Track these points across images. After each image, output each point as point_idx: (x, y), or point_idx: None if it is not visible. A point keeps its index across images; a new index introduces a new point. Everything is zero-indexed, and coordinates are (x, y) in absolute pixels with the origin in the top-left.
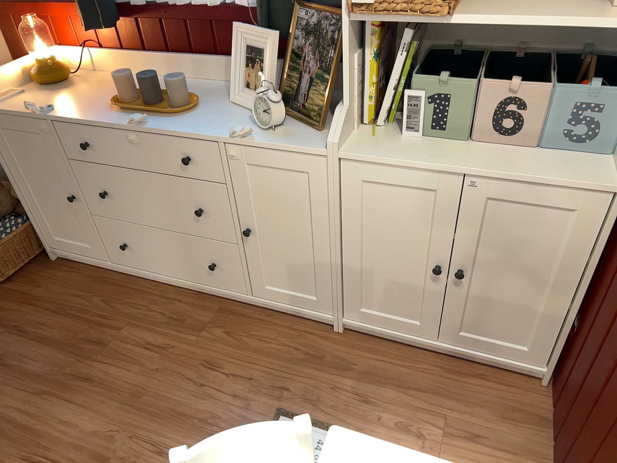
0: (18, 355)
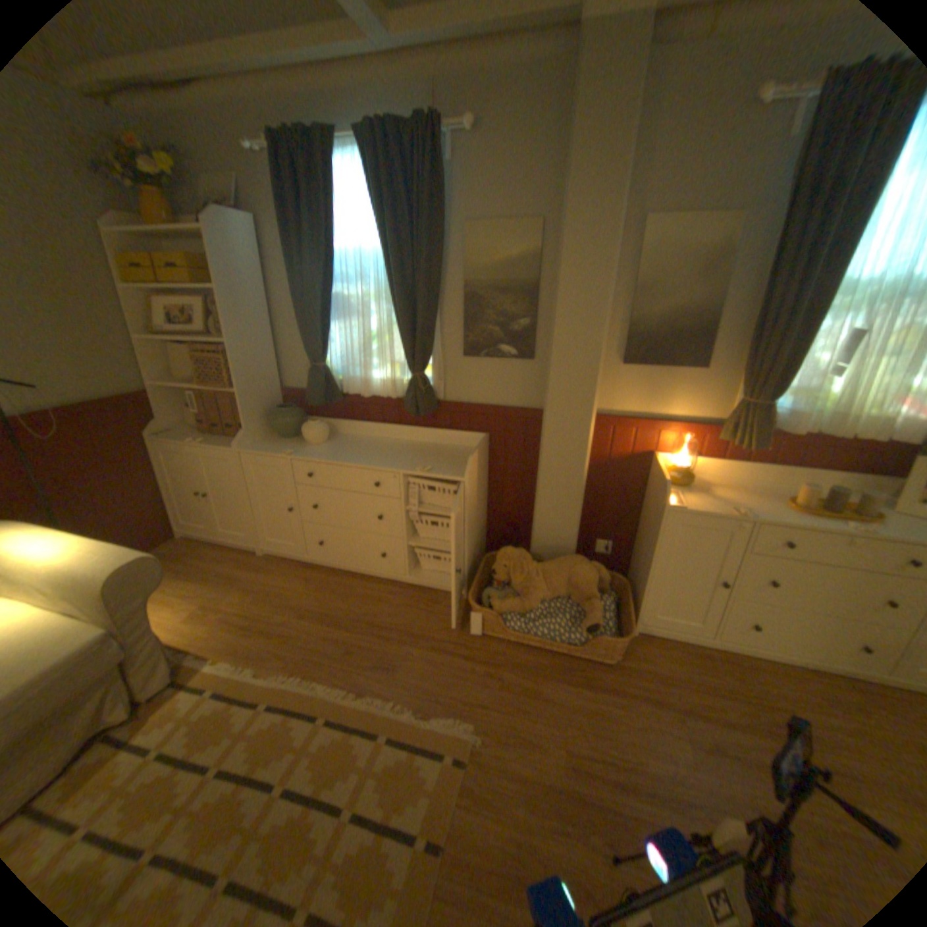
0: (726, 751)
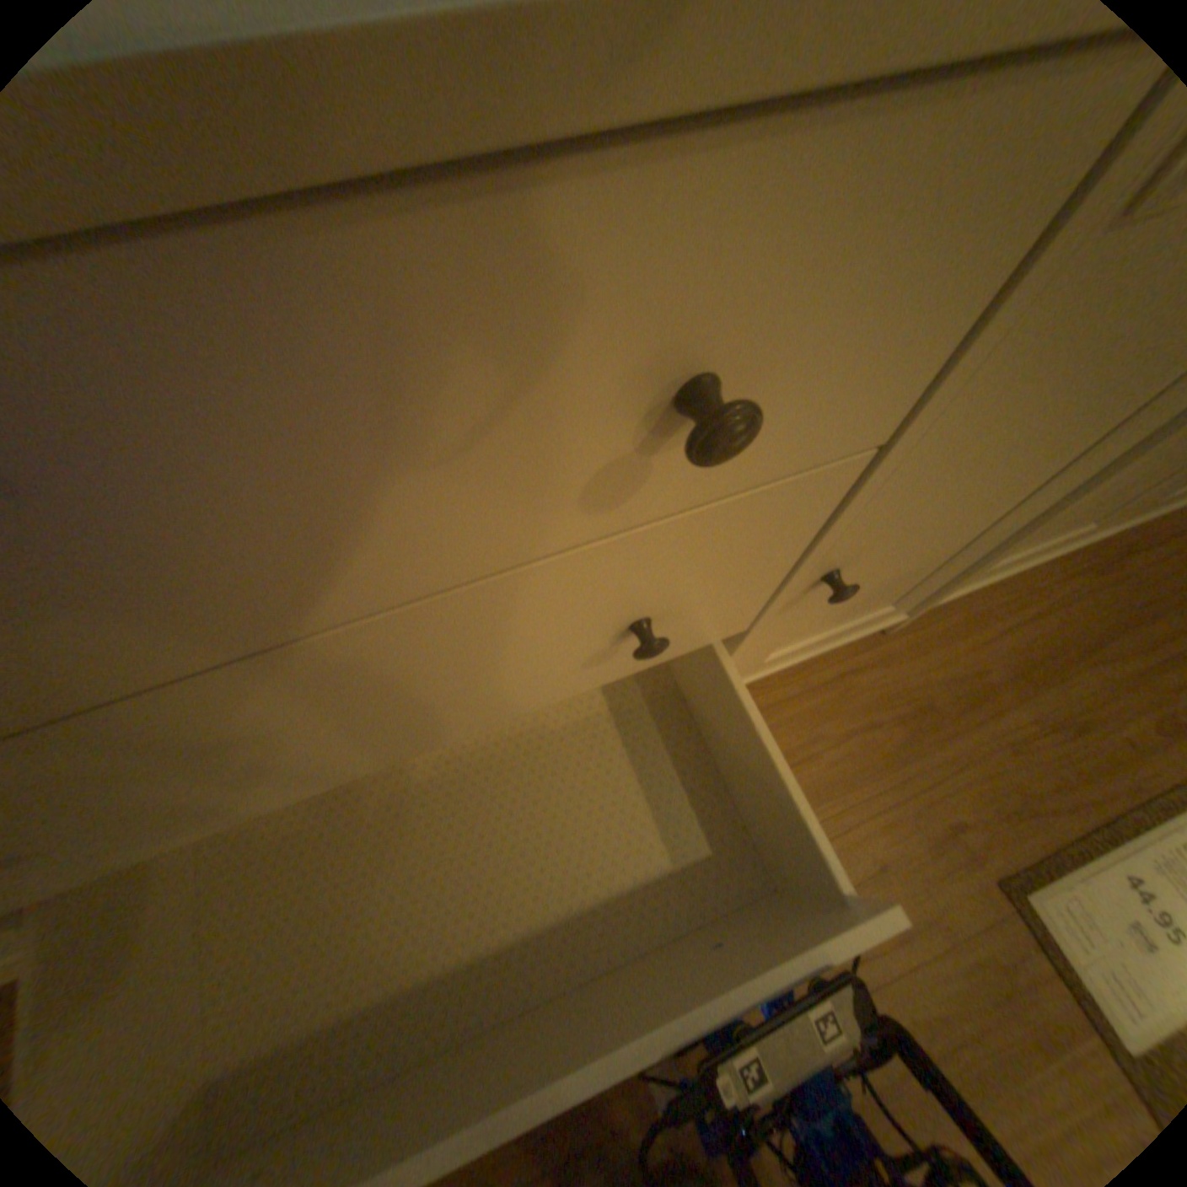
0: None
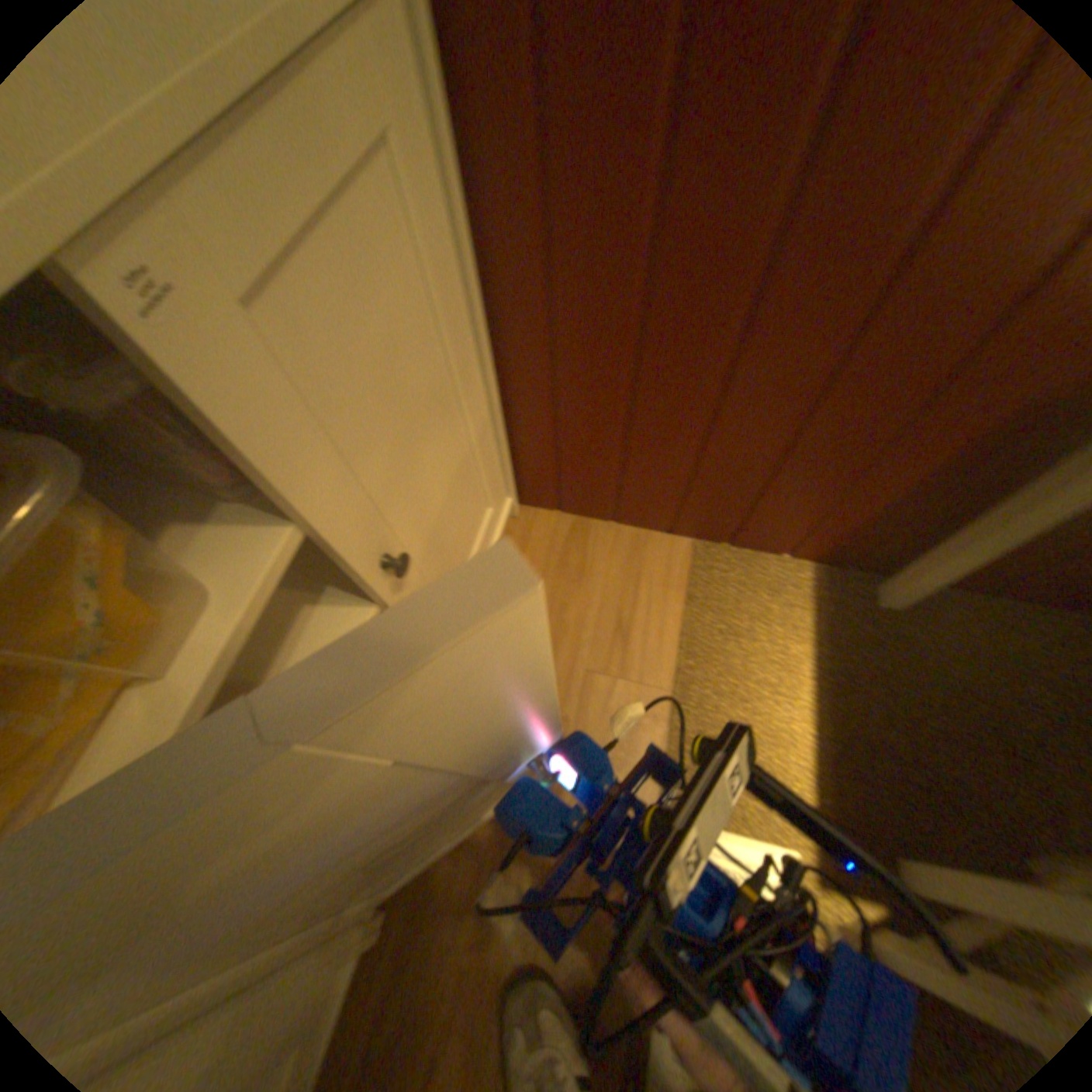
0: None
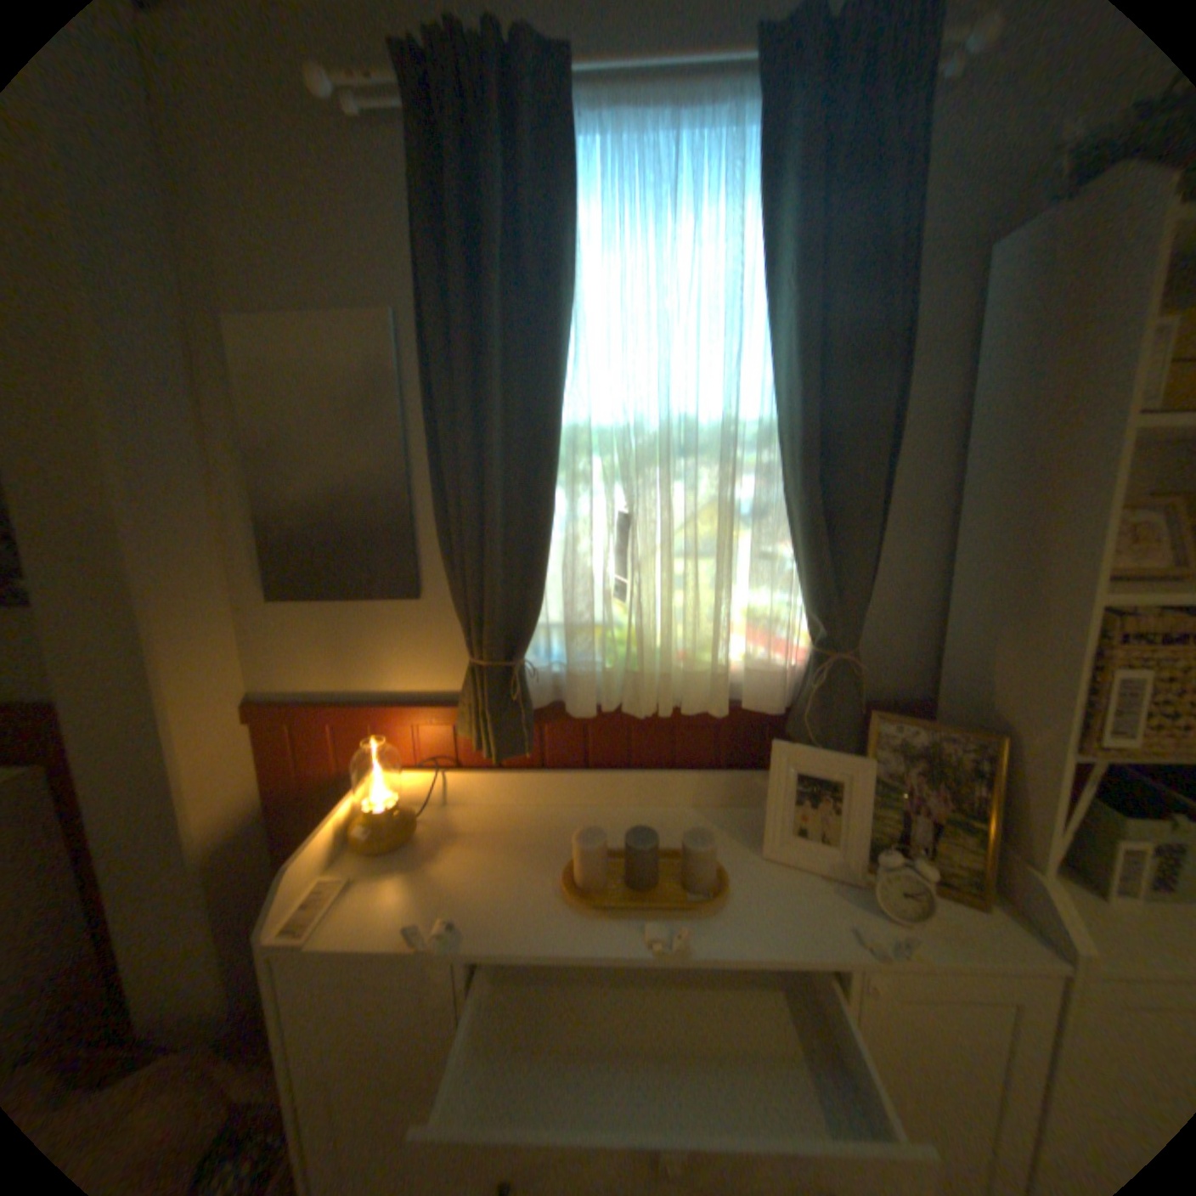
0: None
